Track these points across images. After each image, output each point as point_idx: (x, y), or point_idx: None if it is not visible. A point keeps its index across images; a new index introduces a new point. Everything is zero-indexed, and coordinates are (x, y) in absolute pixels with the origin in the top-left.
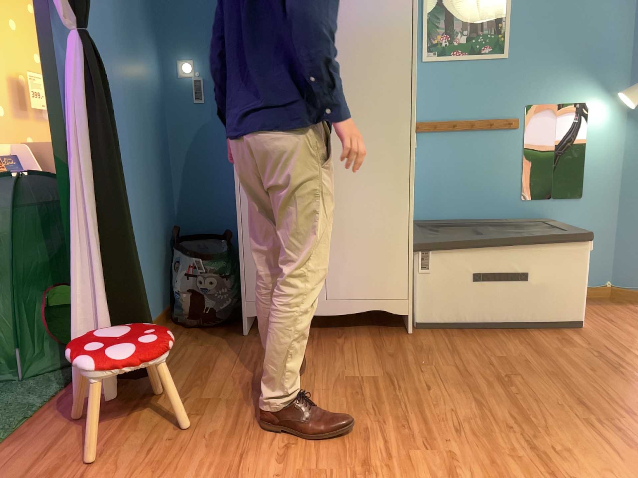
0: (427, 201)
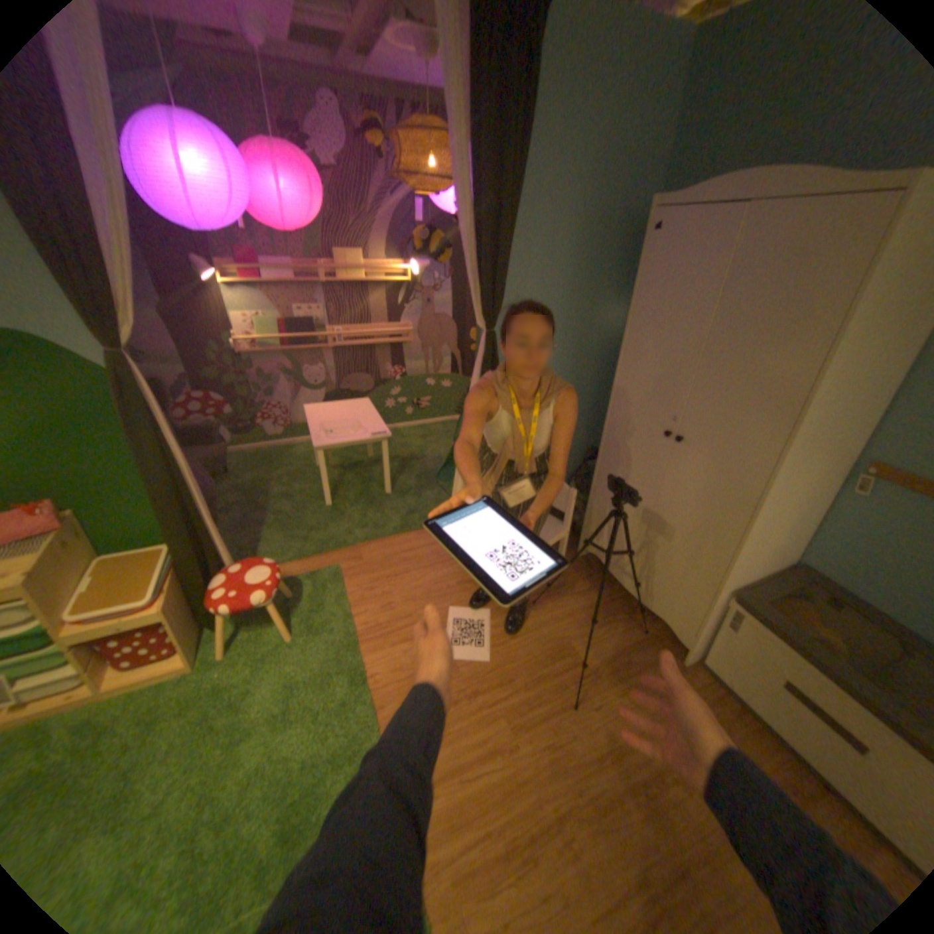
0: (850, 566)
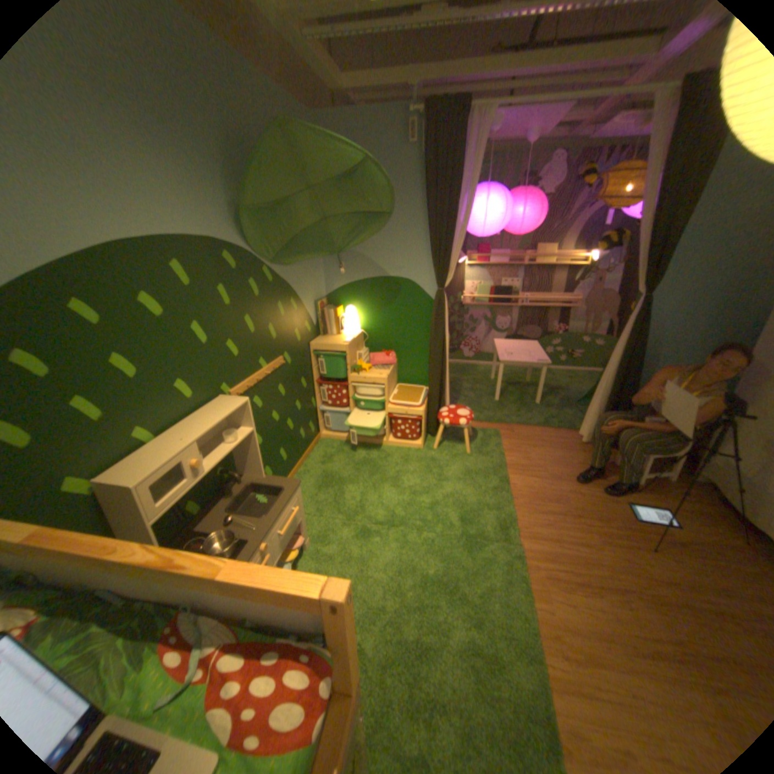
0: None
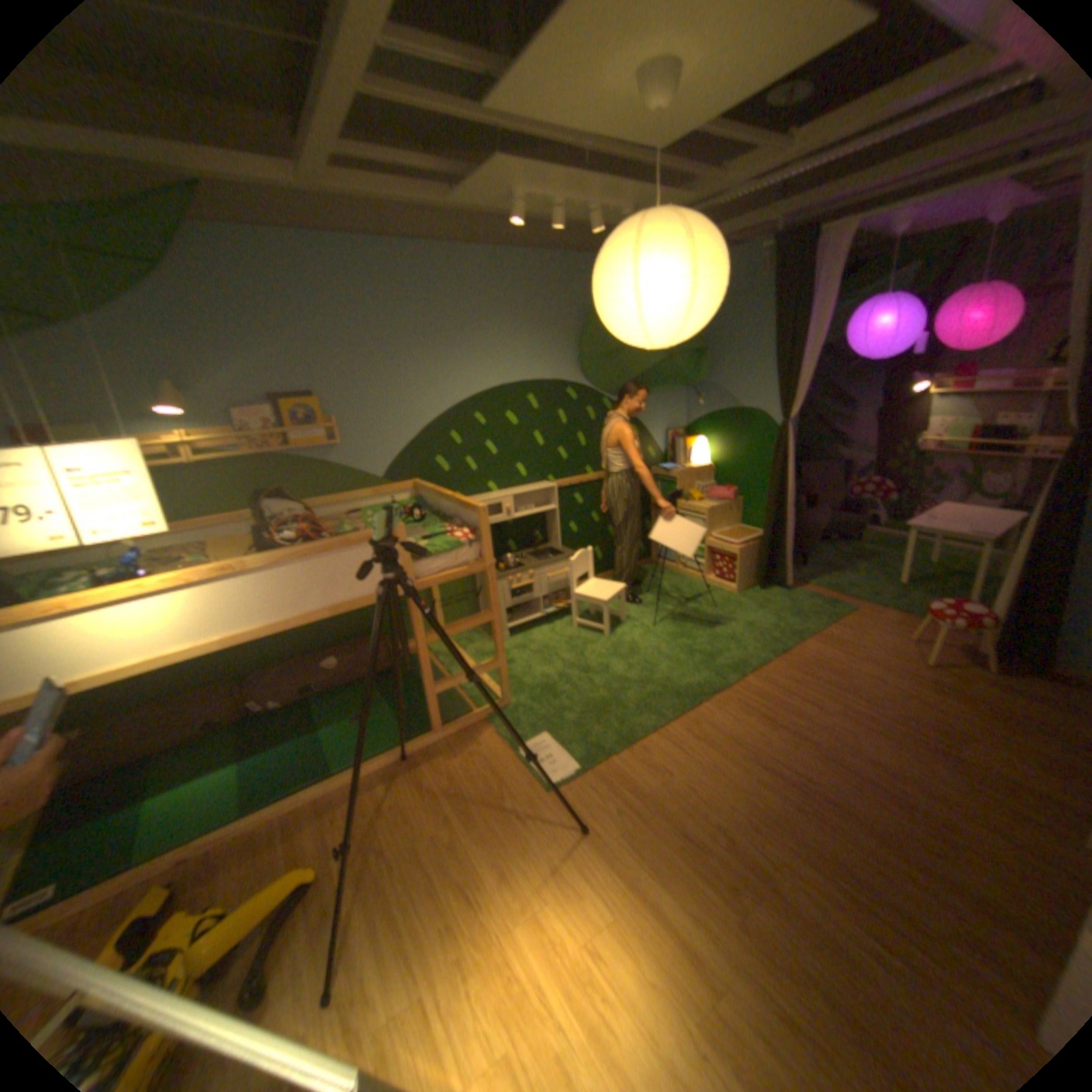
0: None
